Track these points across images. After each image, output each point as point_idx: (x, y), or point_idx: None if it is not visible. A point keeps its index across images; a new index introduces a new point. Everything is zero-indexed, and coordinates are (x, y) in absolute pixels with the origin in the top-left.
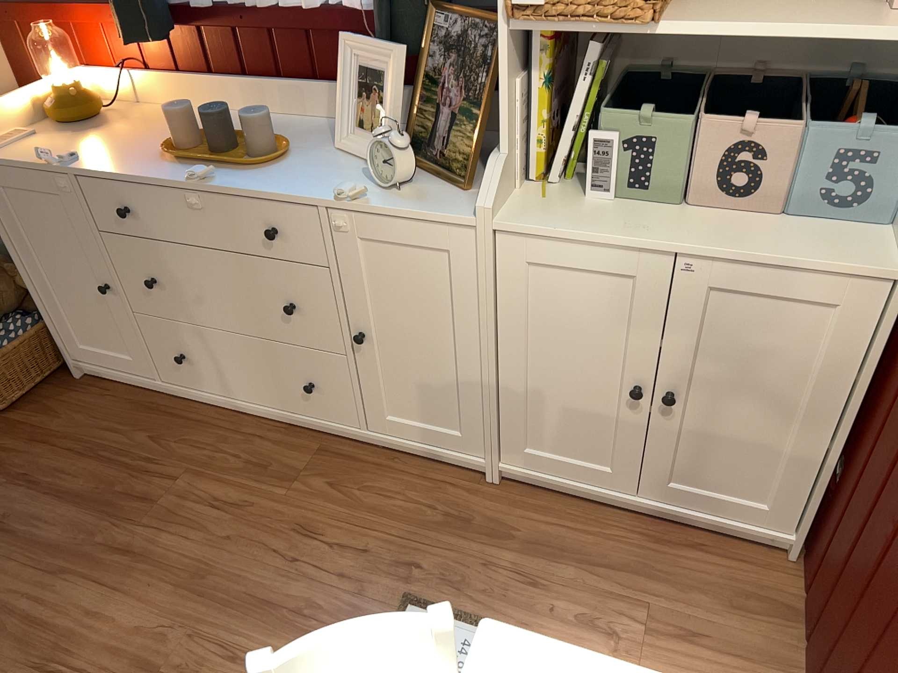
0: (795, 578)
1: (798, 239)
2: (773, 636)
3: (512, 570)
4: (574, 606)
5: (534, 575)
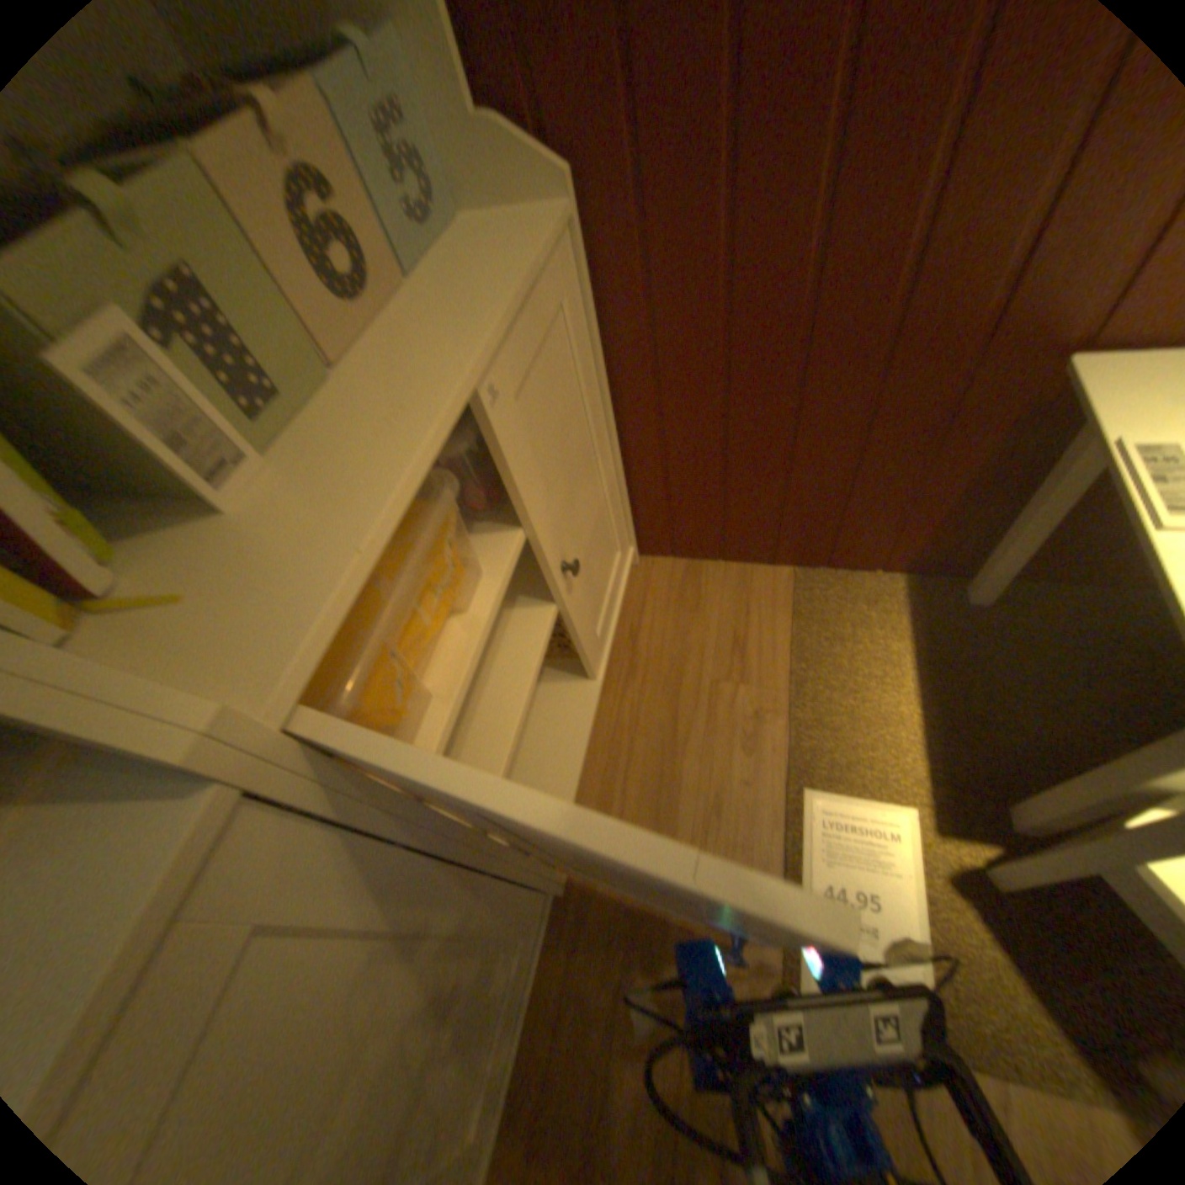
0: (661, 557)
1: (467, 257)
2: (724, 577)
3: (710, 837)
4: (742, 754)
5: (712, 807)
